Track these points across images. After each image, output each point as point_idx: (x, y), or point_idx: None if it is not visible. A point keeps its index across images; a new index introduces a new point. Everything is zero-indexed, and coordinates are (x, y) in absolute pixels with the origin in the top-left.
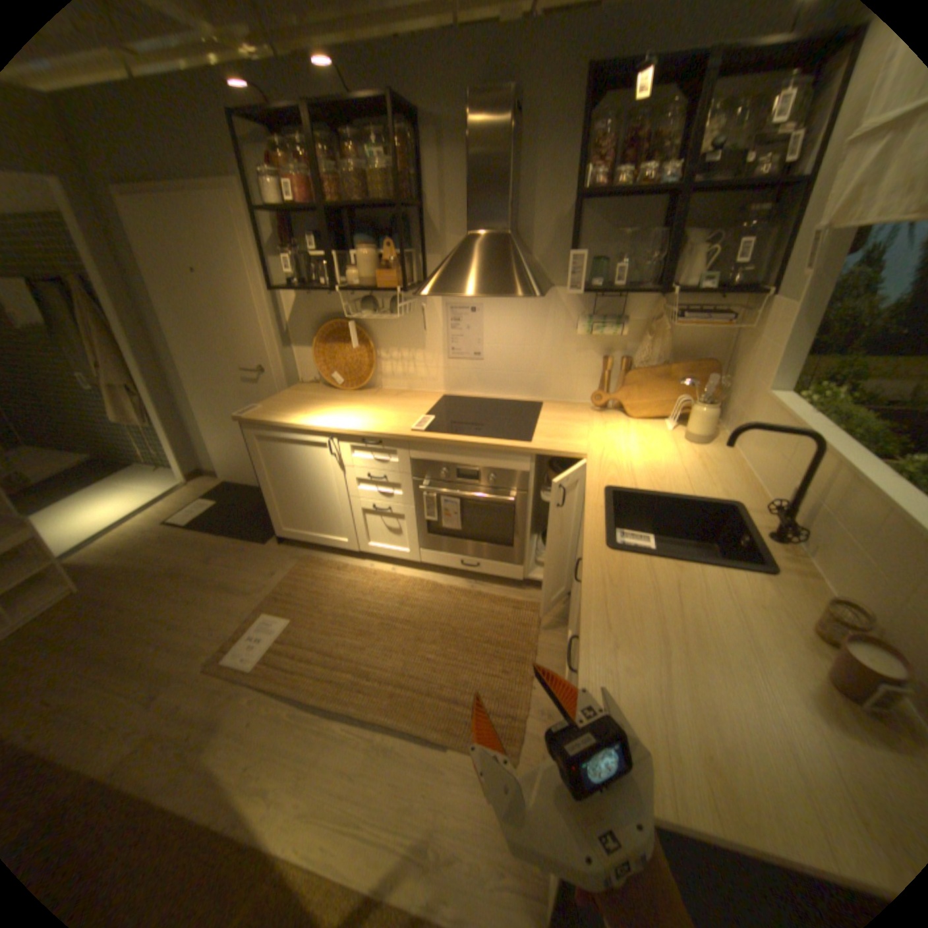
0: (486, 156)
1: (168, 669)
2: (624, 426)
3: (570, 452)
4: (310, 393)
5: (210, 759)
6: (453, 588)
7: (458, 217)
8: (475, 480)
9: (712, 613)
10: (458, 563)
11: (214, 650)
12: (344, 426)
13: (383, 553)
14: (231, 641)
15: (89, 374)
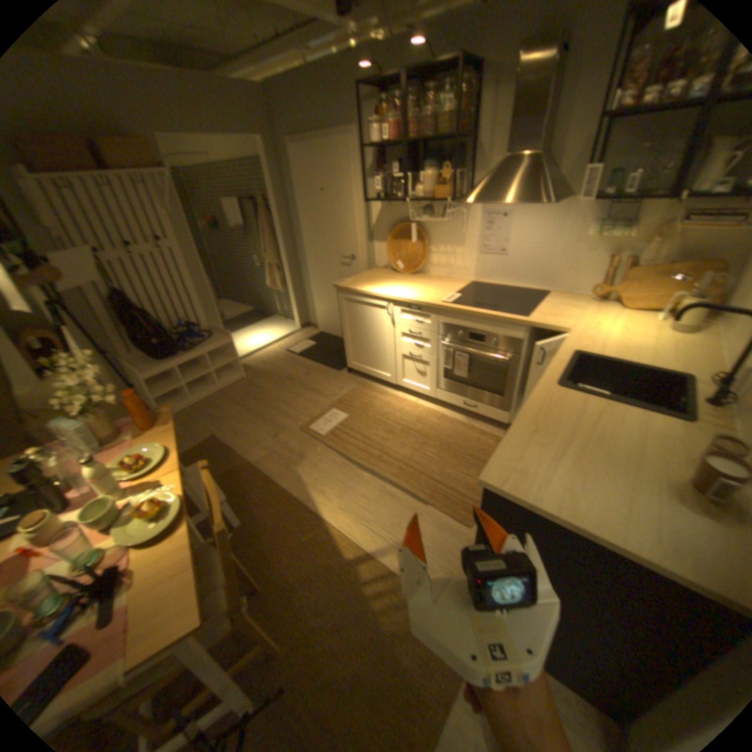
0: (528, 92)
1: (282, 424)
2: (615, 314)
3: (556, 326)
4: (379, 274)
5: (298, 470)
6: (453, 420)
7: (502, 142)
8: (481, 342)
9: (618, 432)
10: (461, 403)
11: (305, 421)
12: (397, 296)
13: (410, 388)
14: (314, 418)
15: (258, 256)
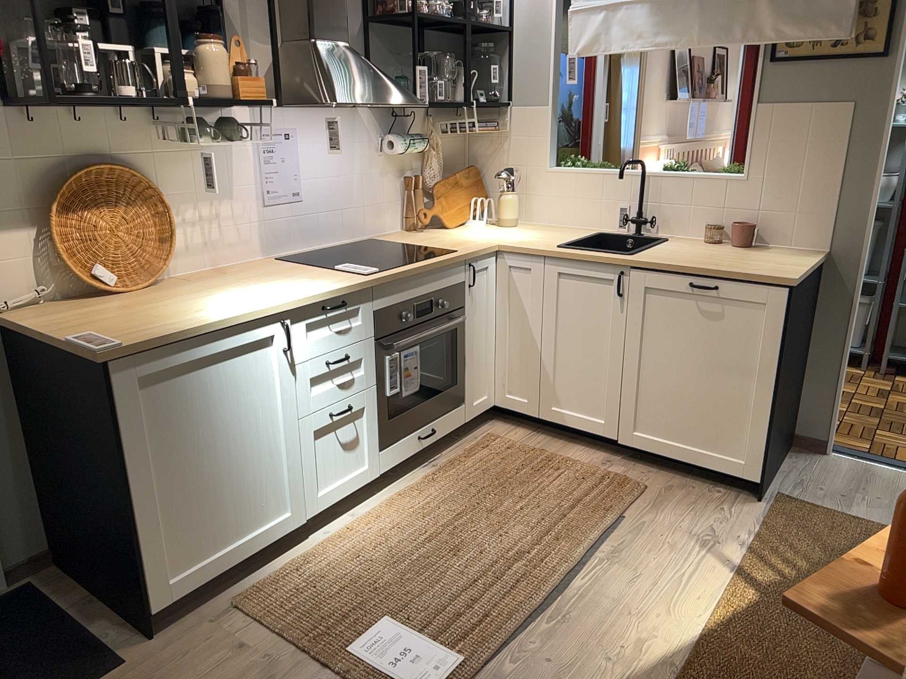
0: None
1: None
2: (461, 232)
3: (489, 246)
4: (88, 310)
5: None
6: (430, 476)
7: (263, 22)
8: (421, 317)
9: (693, 251)
10: (417, 444)
11: None
12: (297, 296)
13: (339, 499)
14: None
15: None
